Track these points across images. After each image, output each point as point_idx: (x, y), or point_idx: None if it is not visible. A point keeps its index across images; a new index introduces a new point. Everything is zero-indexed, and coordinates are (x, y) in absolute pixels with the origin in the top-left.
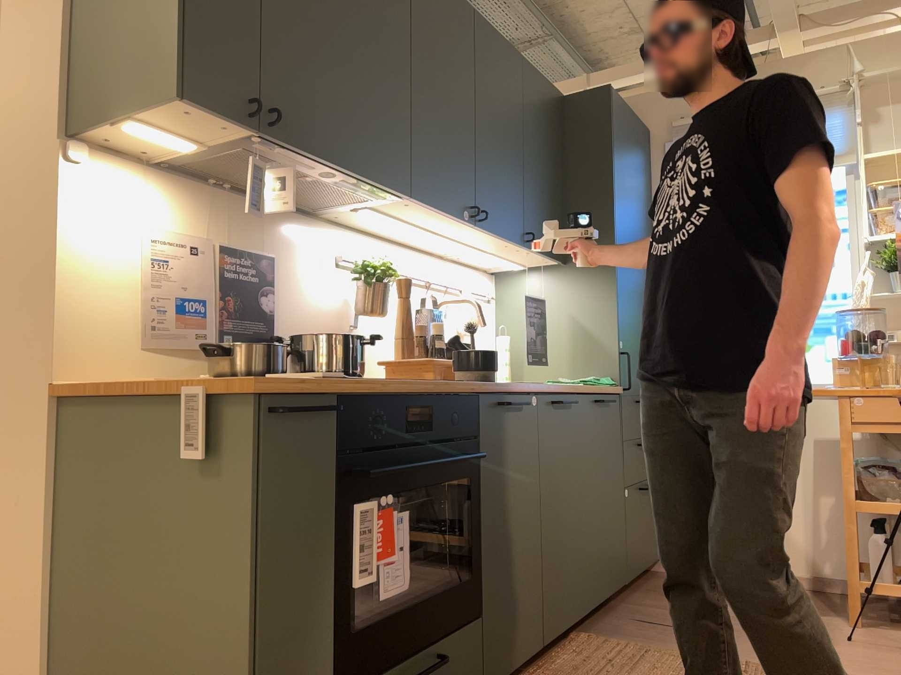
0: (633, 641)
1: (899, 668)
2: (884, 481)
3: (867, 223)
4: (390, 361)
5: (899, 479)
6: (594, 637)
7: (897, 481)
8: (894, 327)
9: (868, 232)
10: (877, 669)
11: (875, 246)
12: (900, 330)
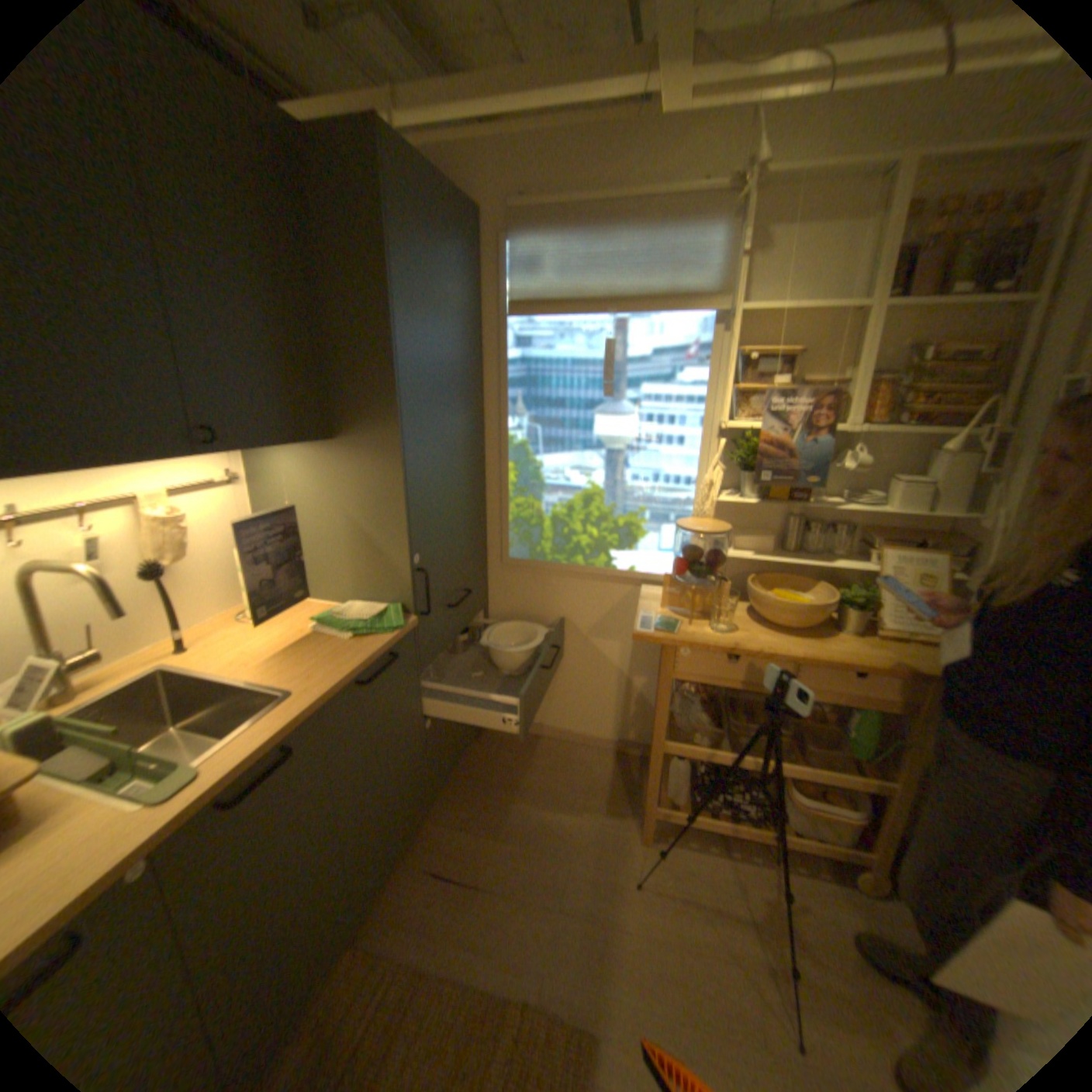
0: (407, 950)
1: (679, 968)
2: (695, 717)
3: (729, 395)
4: None
5: (709, 715)
6: (357, 963)
7: (708, 721)
8: (733, 525)
9: (728, 407)
10: (658, 976)
11: (732, 426)
12: (739, 533)
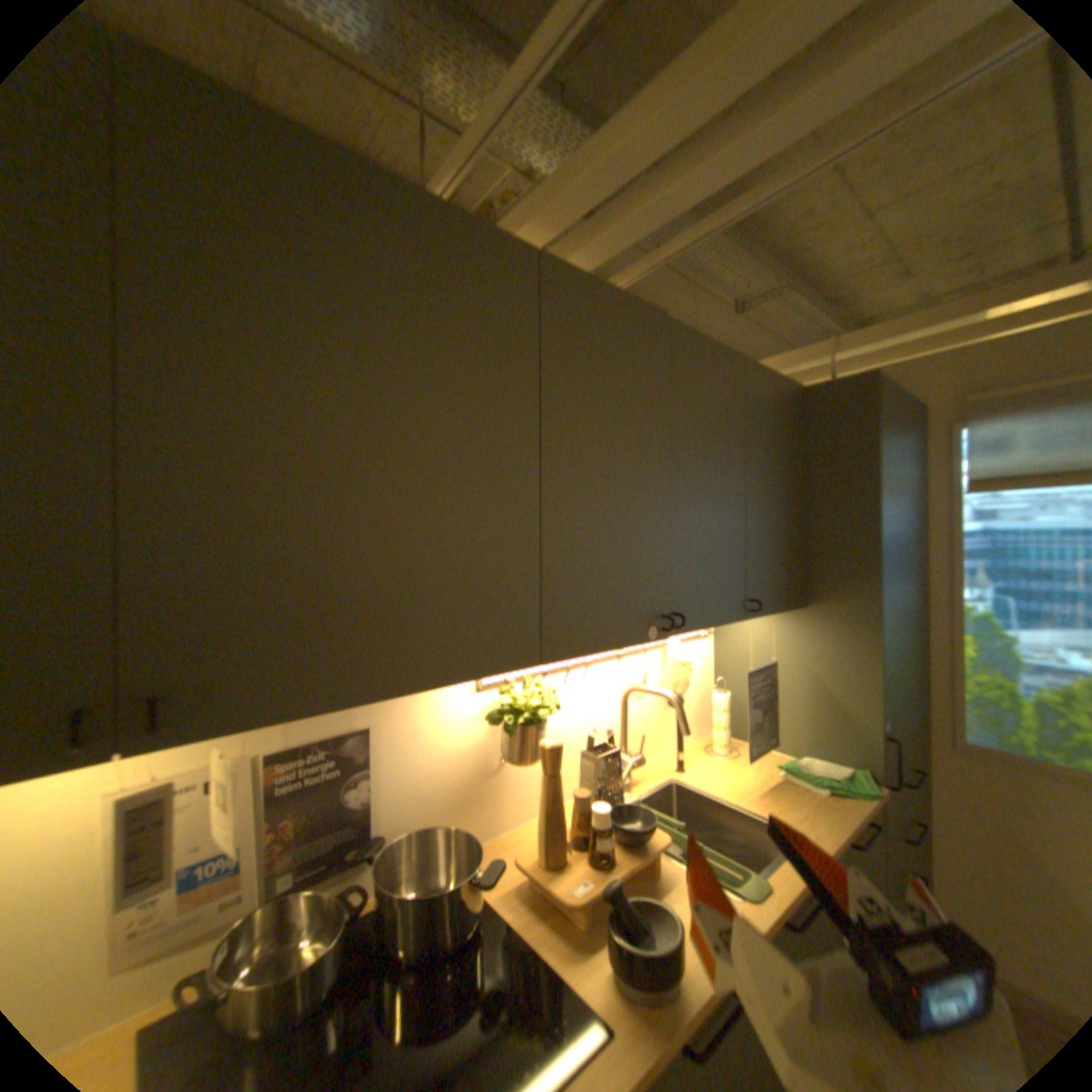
0: None
1: None
2: None
3: None
4: (529, 875)
5: None
6: None
7: None
8: None
9: None
10: None
11: None
12: None
